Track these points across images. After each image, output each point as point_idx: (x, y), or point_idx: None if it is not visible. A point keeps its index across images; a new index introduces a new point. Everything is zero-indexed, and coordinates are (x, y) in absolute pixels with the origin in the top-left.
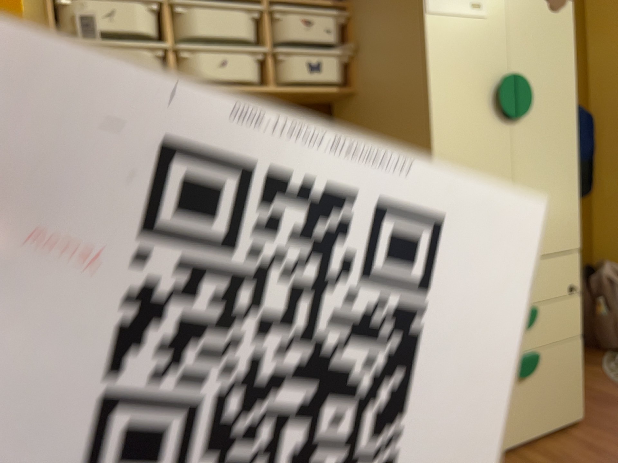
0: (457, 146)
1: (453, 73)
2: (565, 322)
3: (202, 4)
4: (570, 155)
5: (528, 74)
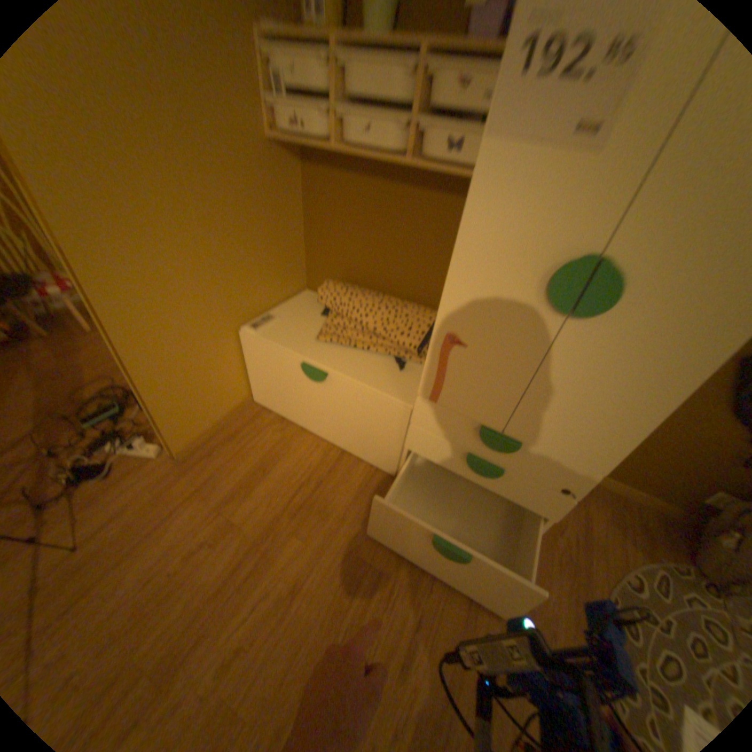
0: (470, 308)
1: (496, 227)
2: (539, 500)
3: (358, 55)
4: (658, 391)
5: (641, 263)
